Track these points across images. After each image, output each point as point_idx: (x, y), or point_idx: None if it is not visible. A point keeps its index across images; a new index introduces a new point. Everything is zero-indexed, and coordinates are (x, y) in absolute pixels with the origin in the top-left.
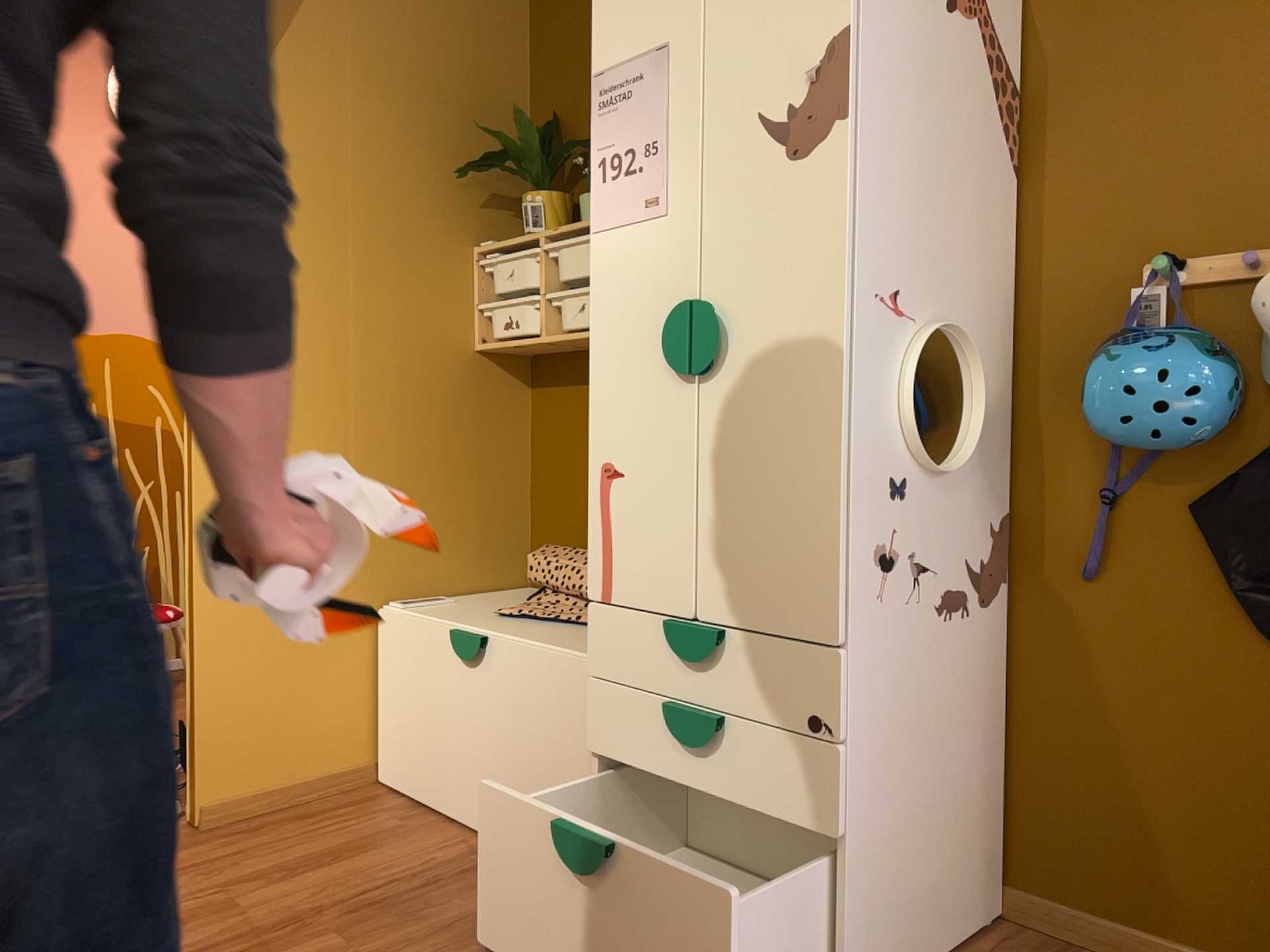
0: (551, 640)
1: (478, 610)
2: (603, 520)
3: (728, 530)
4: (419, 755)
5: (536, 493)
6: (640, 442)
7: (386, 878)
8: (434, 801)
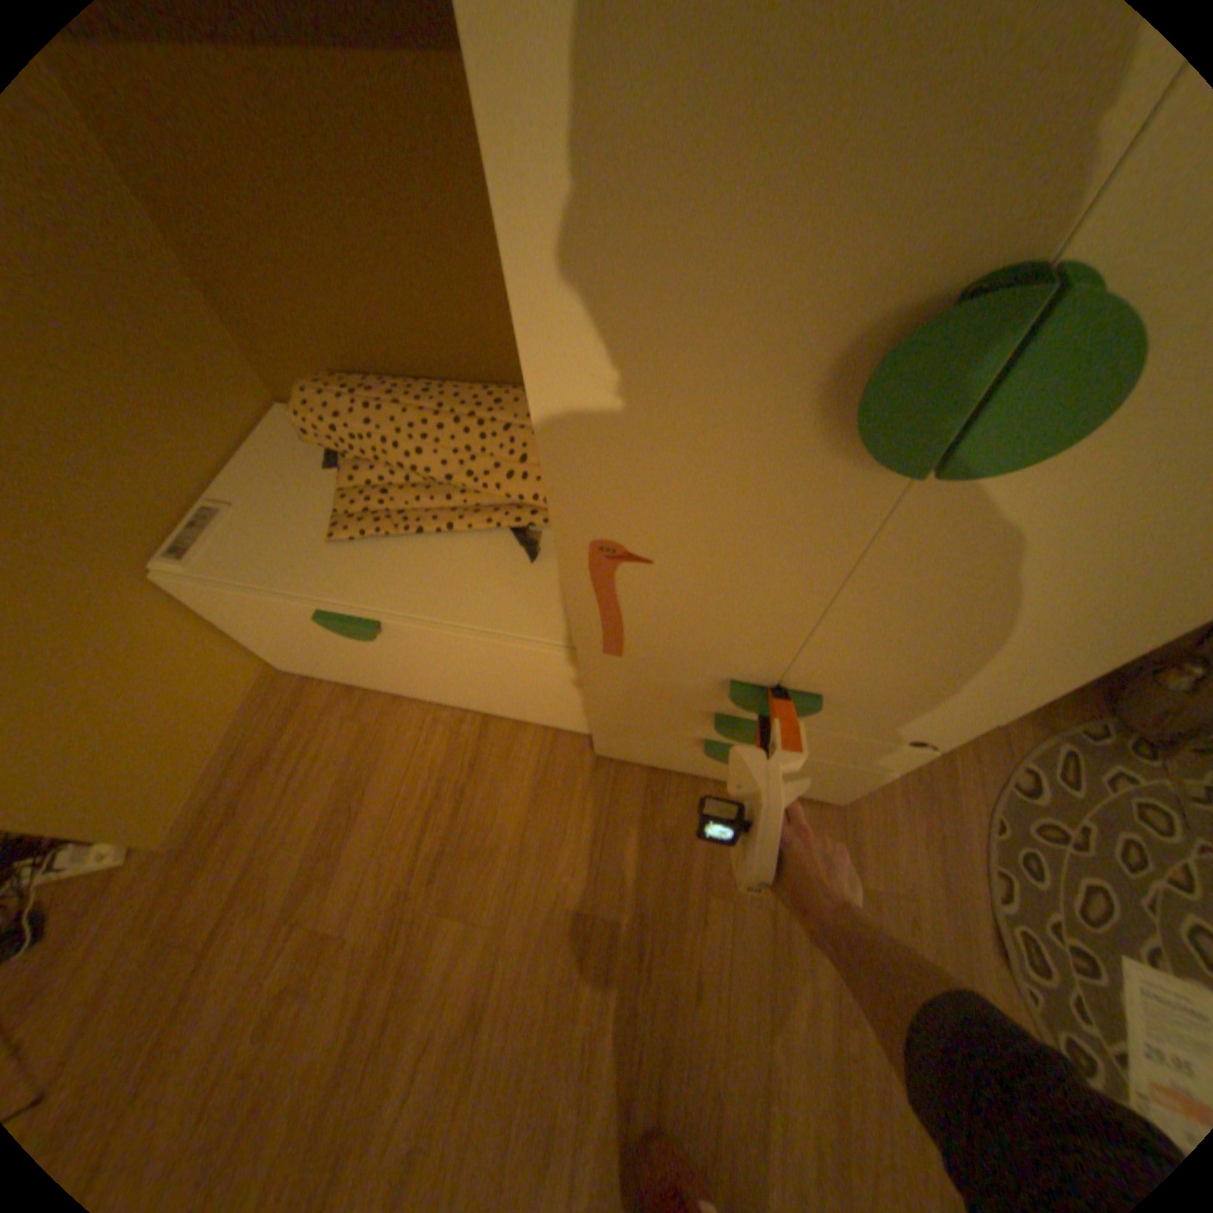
0: (467, 602)
1: (288, 526)
2: (602, 596)
3: (876, 644)
4: (326, 667)
5: (204, 277)
6: (704, 533)
7: (416, 812)
8: (369, 686)
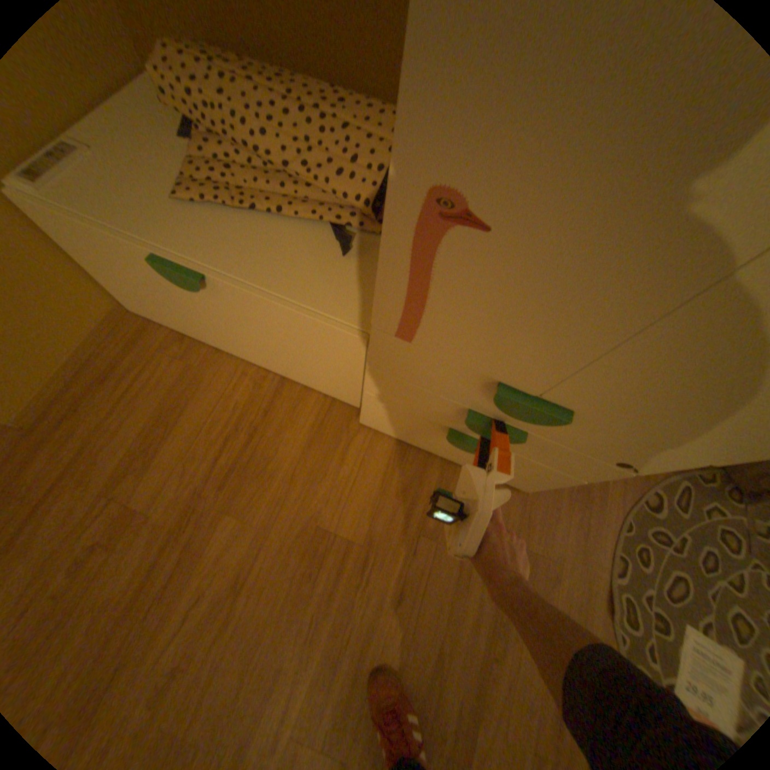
0: (283, 276)
1: (138, 178)
2: (416, 269)
3: (672, 371)
4: (164, 314)
5: None
6: (579, 188)
7: (218, 437)
8: (197, 338)
